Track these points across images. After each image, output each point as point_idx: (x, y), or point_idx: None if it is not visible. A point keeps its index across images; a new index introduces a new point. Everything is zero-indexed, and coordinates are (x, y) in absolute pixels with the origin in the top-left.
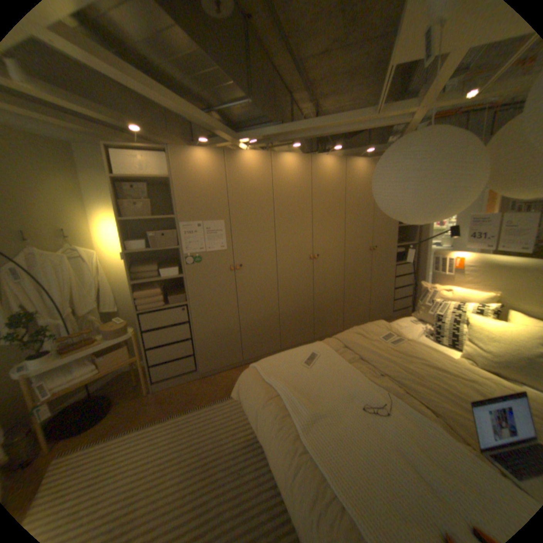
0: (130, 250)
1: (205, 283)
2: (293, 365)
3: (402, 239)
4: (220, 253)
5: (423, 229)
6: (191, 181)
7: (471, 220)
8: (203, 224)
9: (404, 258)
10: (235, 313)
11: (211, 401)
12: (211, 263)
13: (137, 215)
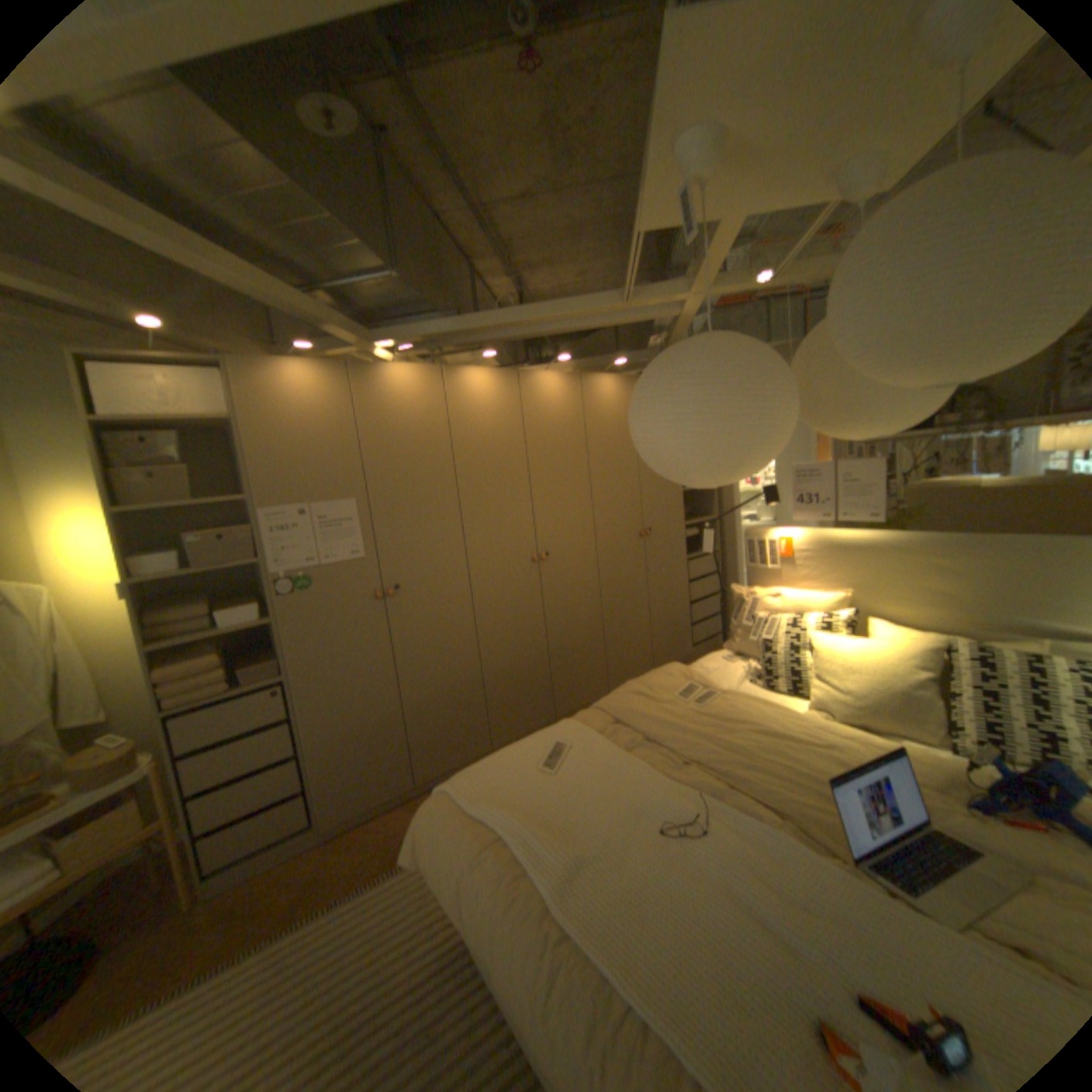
0: (143, 577)
1: (322, 632)
2: (522, 774)
3: (692, 513)
4: (351, 565)
5: (723, 494)
6: (280, 424)
7: (792, 475)
8: (311, 509)
9: (699, 546)
10: (392, 688)
11: (352, 888)
12: (334, 589)
13: (158, 500)
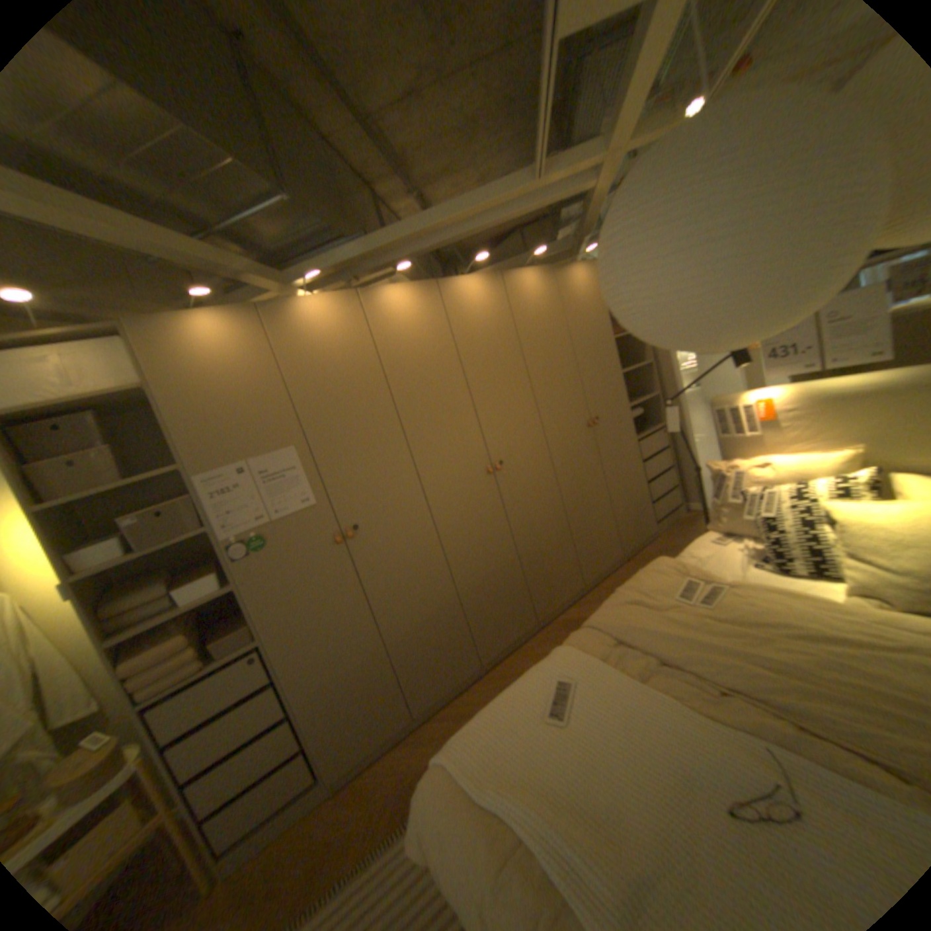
0: (87, 571)
1: (288, 588)
2: (529, 731)
3: (633, 393)
4: (305, 514)
5: (662, 368)
6: (198, 382)
7: None
8: (250, 465)
9: (645, 424)
10: (372, 628)
11: (367, 849)
12: (291, 541)
13: (86, 487)
